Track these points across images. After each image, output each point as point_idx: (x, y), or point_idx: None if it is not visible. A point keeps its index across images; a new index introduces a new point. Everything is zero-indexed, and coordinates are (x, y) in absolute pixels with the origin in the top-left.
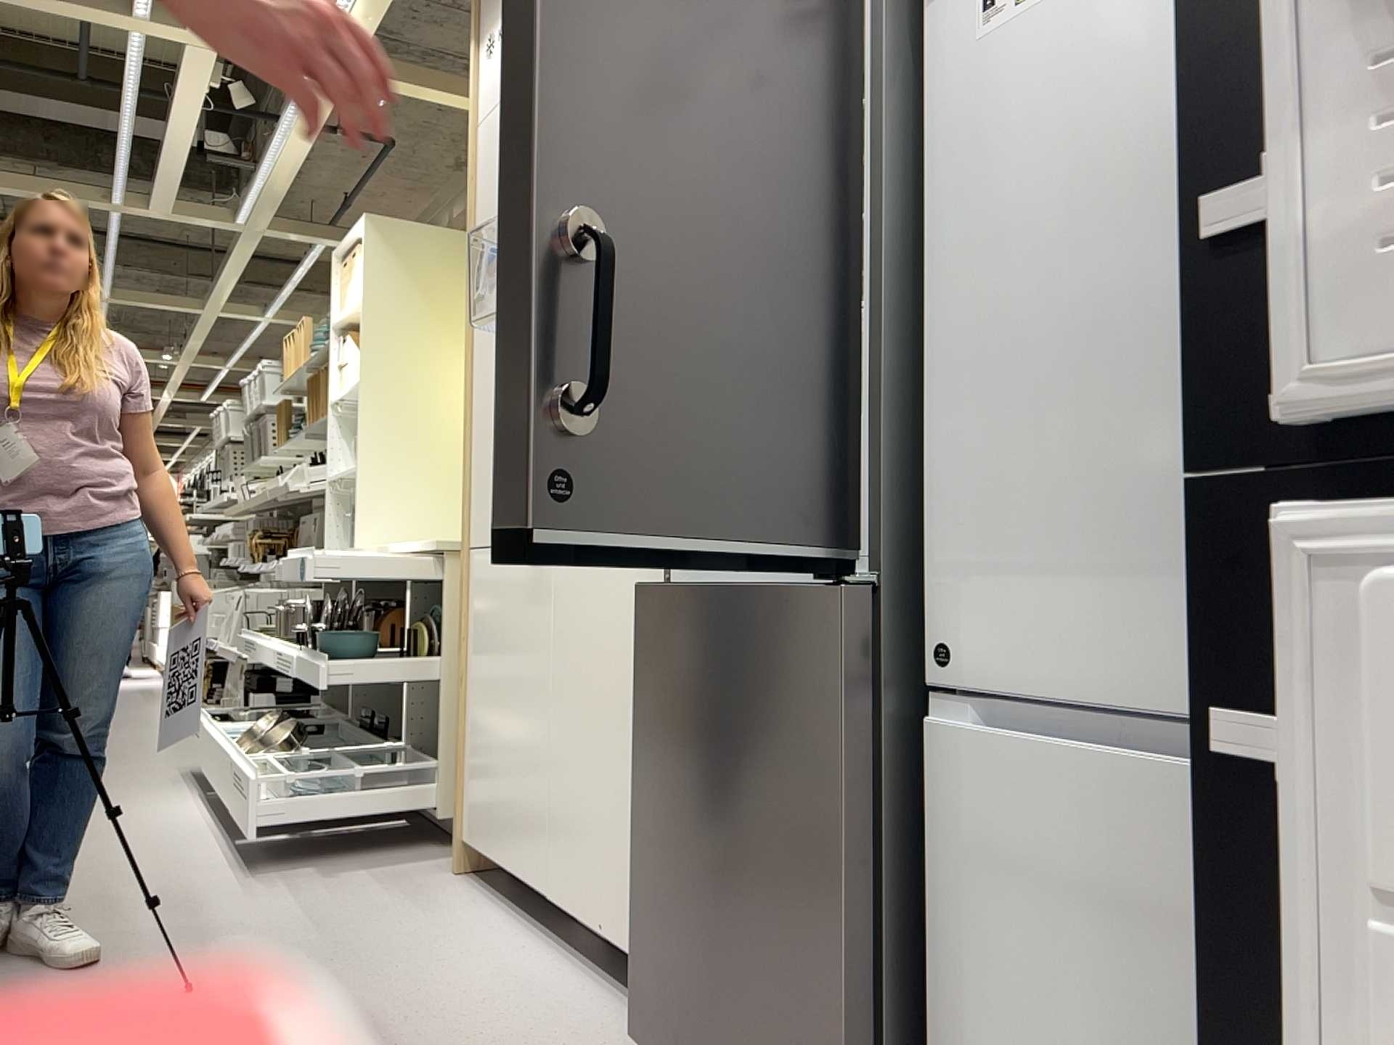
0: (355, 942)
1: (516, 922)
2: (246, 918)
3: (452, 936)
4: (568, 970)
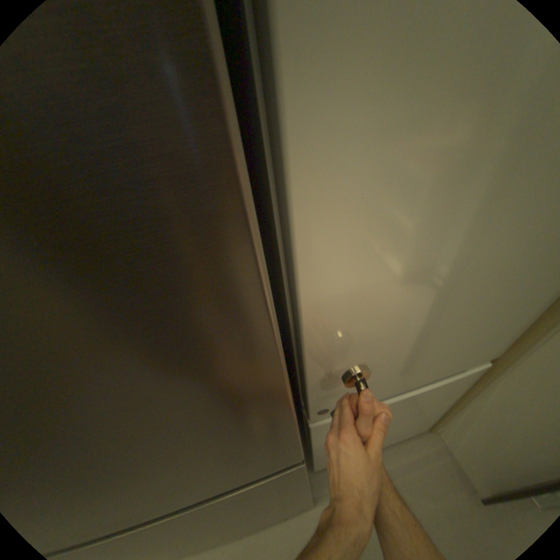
0: None
1: None
2: None
3: None
4: None
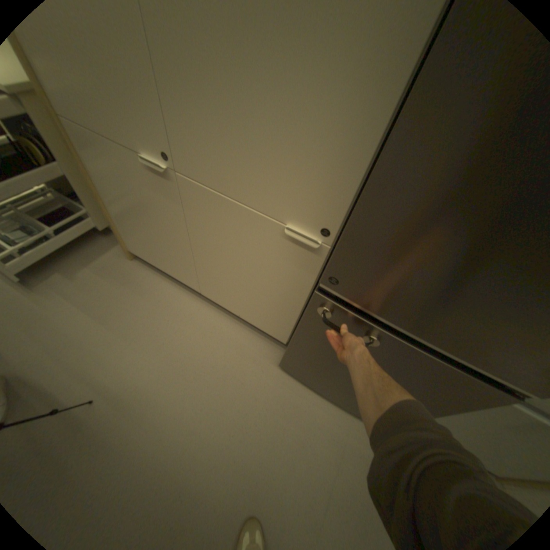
0: (129, 329)
1: (181, 290)
2: (60, 328)
3: (165, 309)
4: (222, 317)
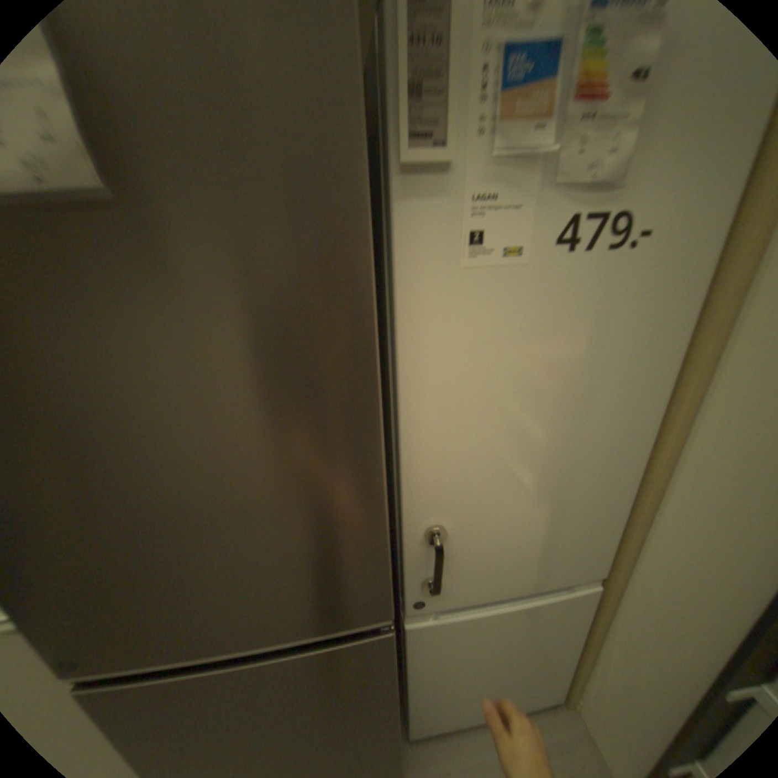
0: None
1: None
2: None
3: None
4: None
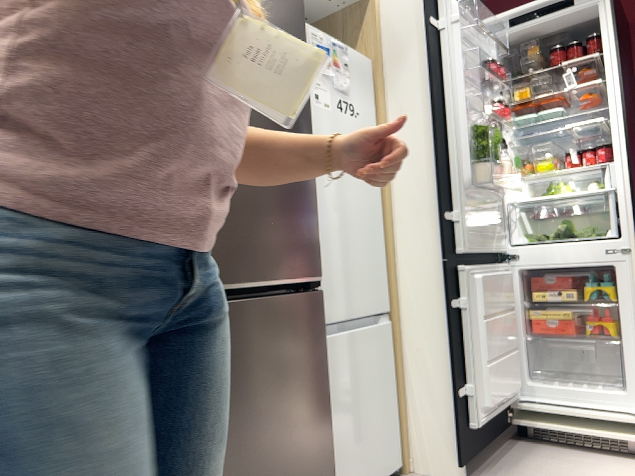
0: None
1: None
2: None
3: None
4: None
